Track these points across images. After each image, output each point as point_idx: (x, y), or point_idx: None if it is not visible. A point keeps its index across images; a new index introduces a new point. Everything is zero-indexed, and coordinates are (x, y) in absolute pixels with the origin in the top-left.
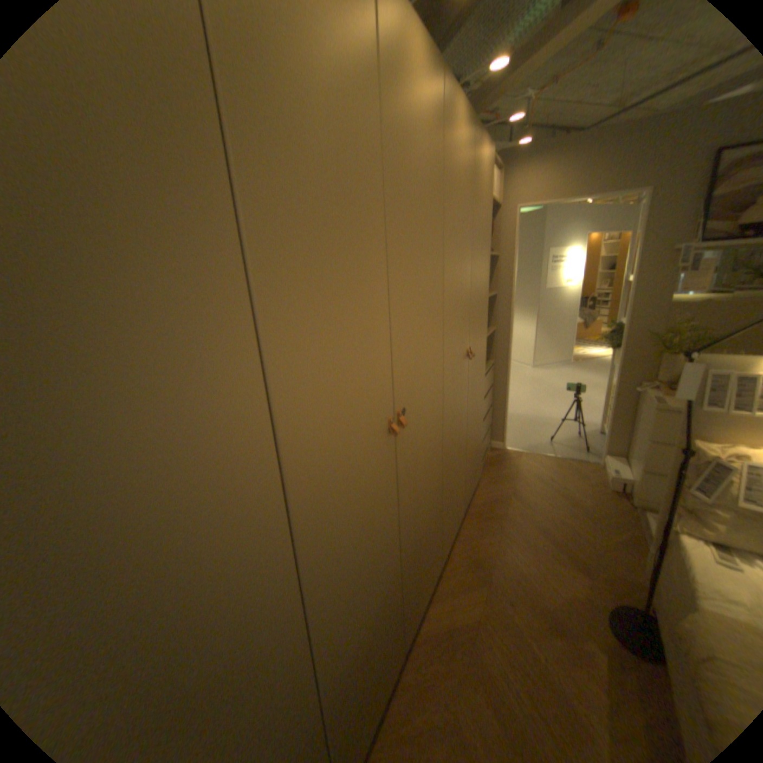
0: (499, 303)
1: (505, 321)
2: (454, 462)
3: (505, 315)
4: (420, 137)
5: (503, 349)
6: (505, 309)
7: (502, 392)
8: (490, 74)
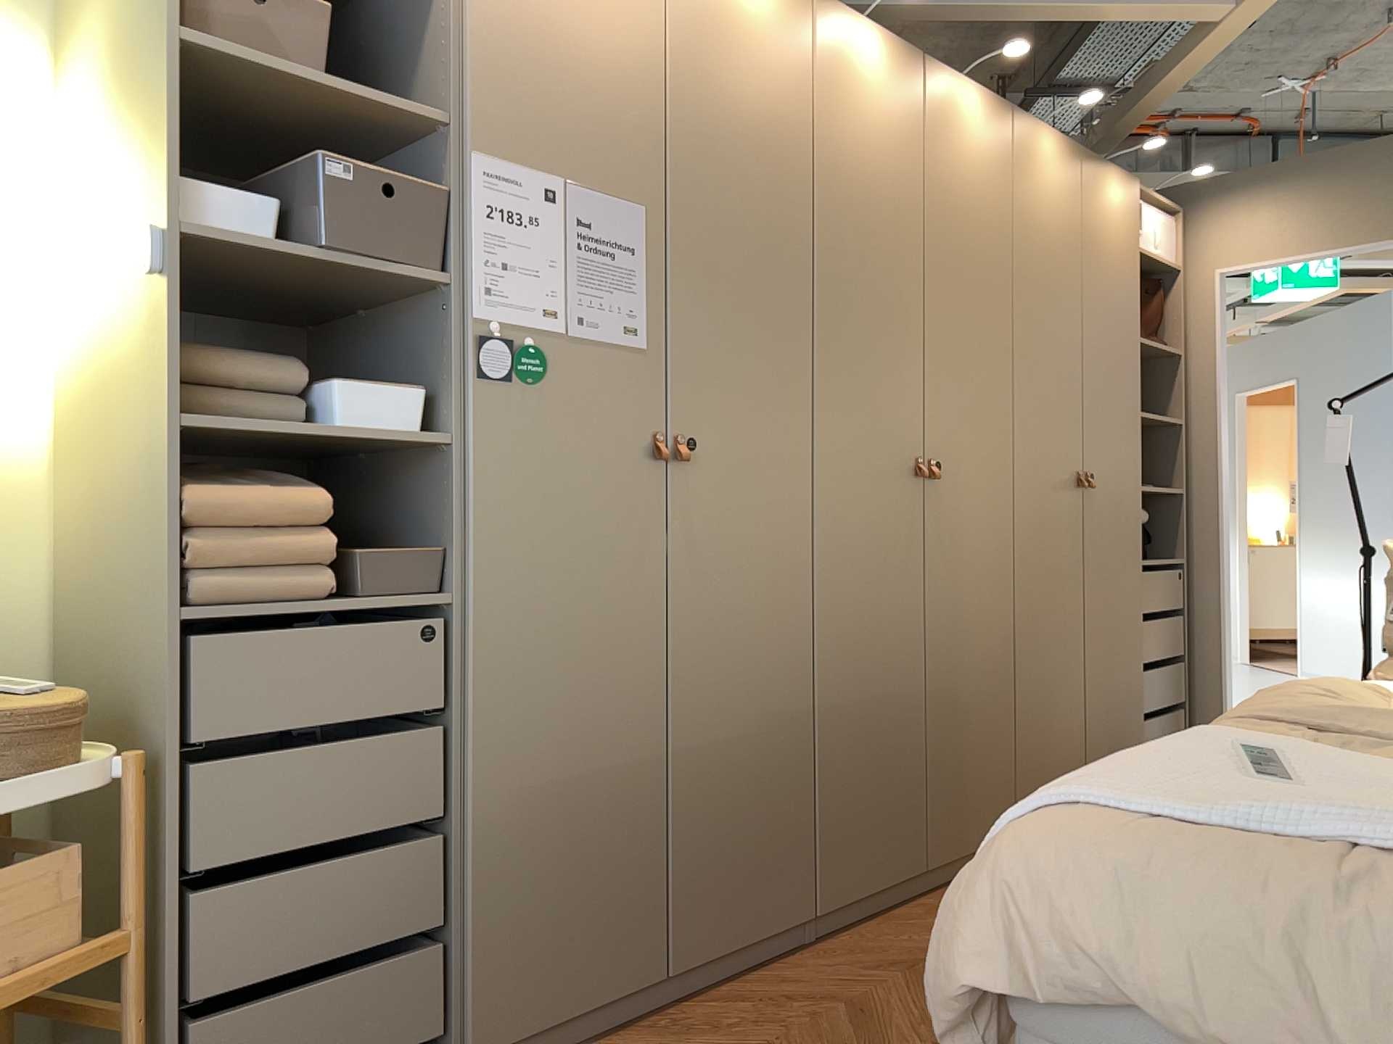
0: (1197, 445)
1: (1209, 480)
2: (1050, 649)
3: (1209, 468)
4: (977, 177)
5: (1210, 539)
6: (1209, 456)
7: (1215, 634)
8: (1119, 92)
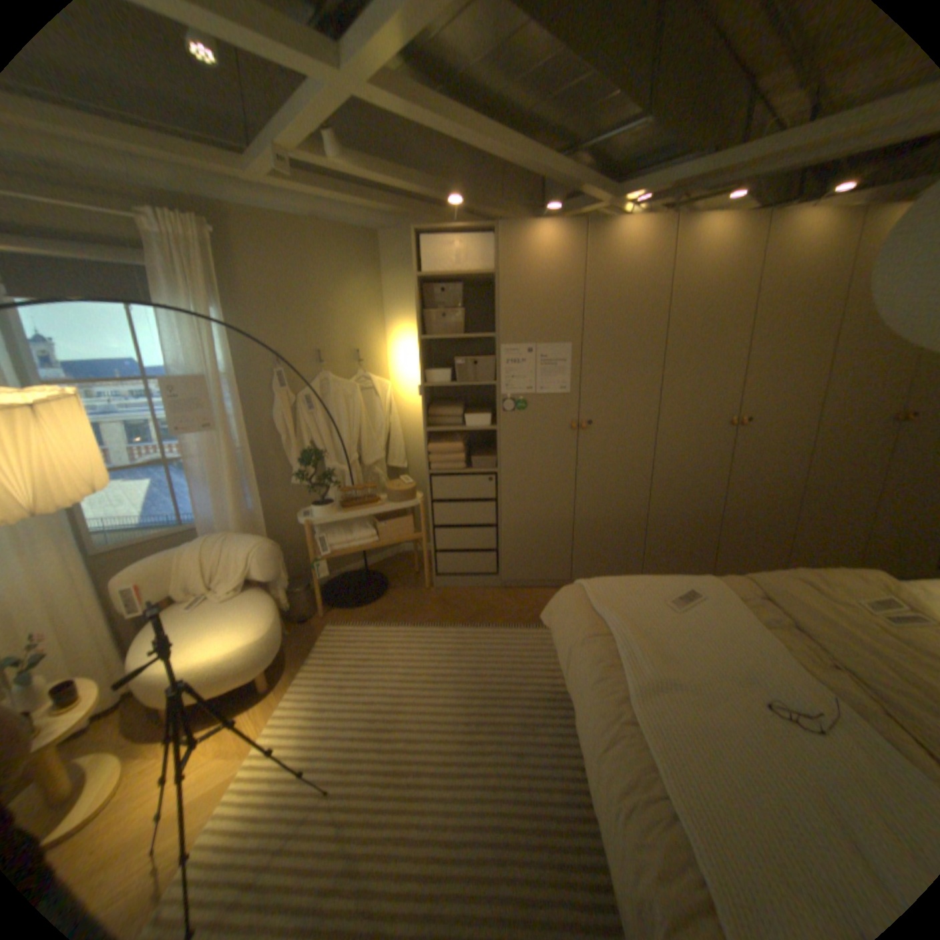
0: None
1: None
2: (835, 503)
3: None
4: (810, 265)
5: None
6: None
7: None
8: None
